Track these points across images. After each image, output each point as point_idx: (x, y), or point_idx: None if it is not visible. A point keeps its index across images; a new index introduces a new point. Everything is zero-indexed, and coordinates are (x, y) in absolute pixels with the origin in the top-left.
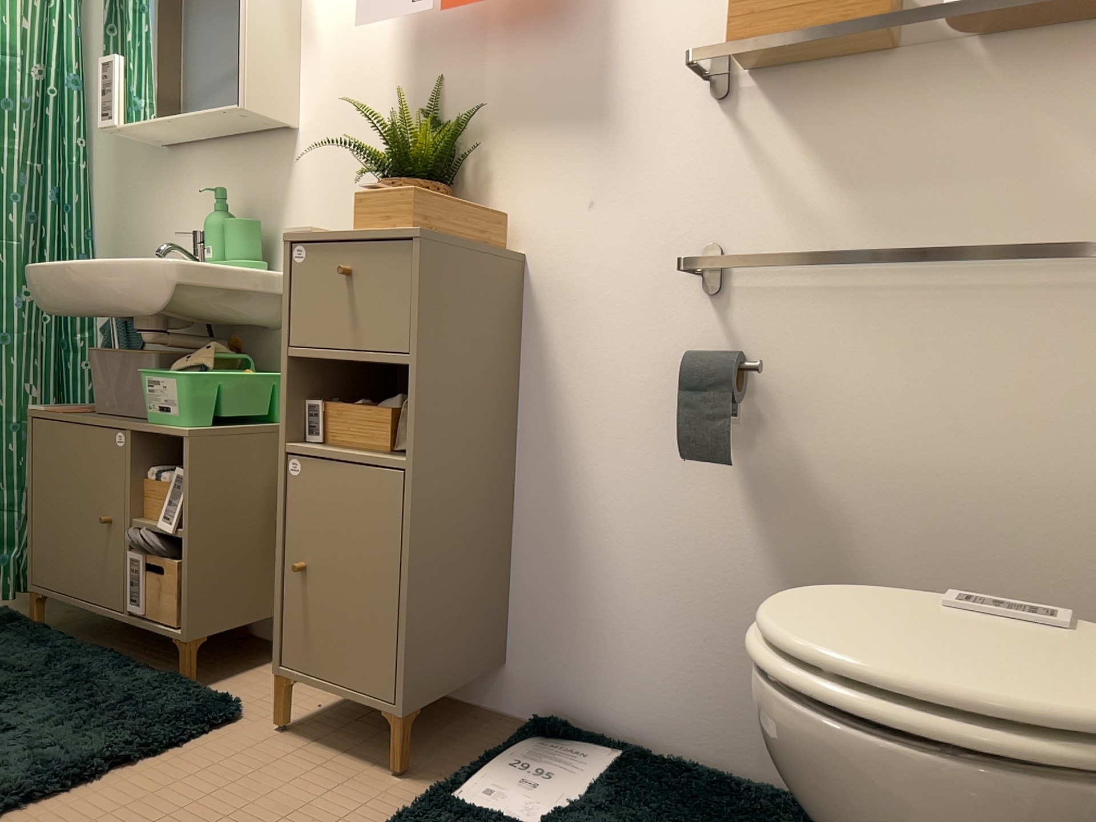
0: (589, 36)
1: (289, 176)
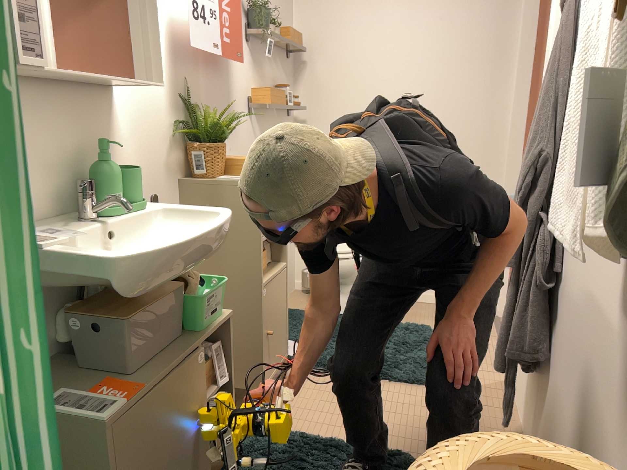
0: (226, 77)
1: (108, 122)
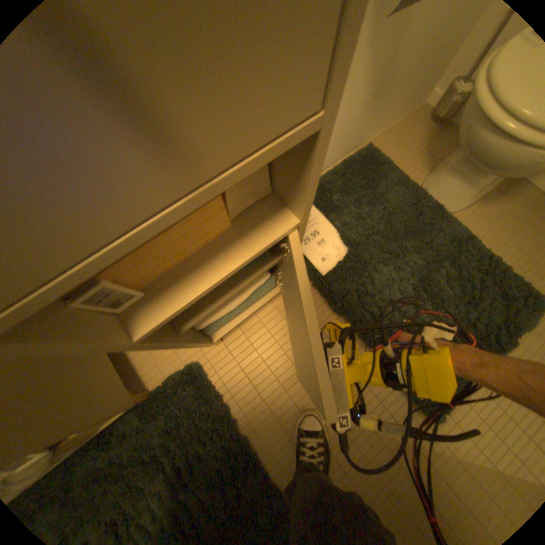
0: None
1: None
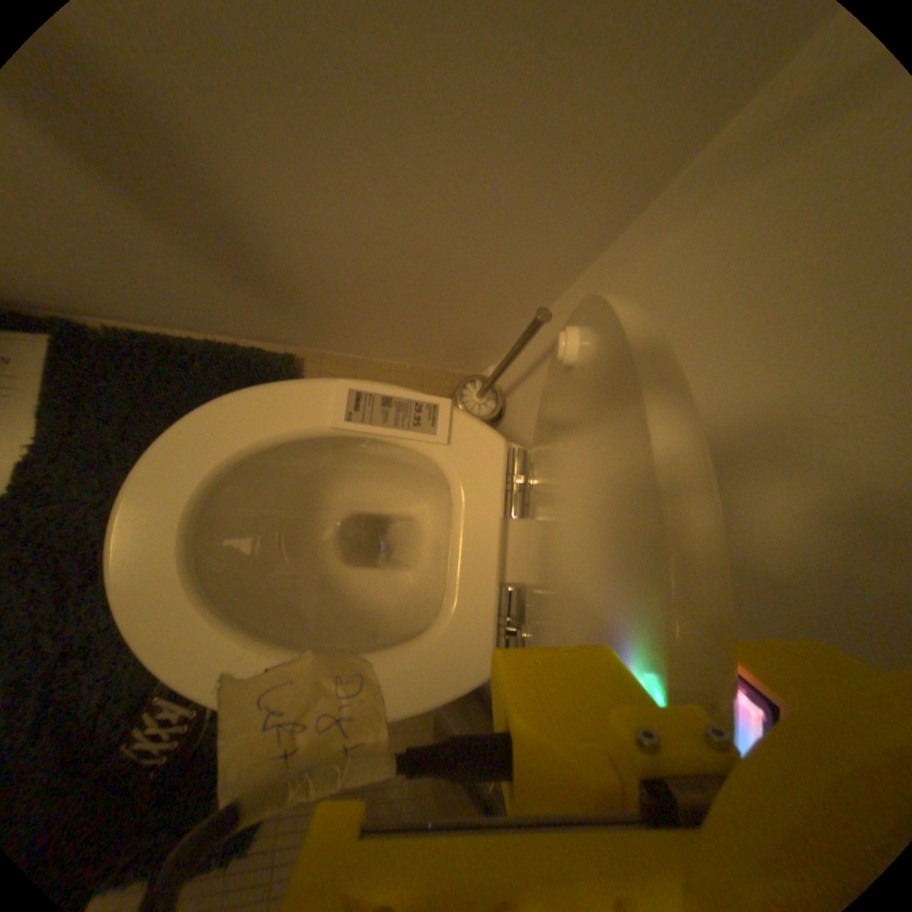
0: None
1: None
